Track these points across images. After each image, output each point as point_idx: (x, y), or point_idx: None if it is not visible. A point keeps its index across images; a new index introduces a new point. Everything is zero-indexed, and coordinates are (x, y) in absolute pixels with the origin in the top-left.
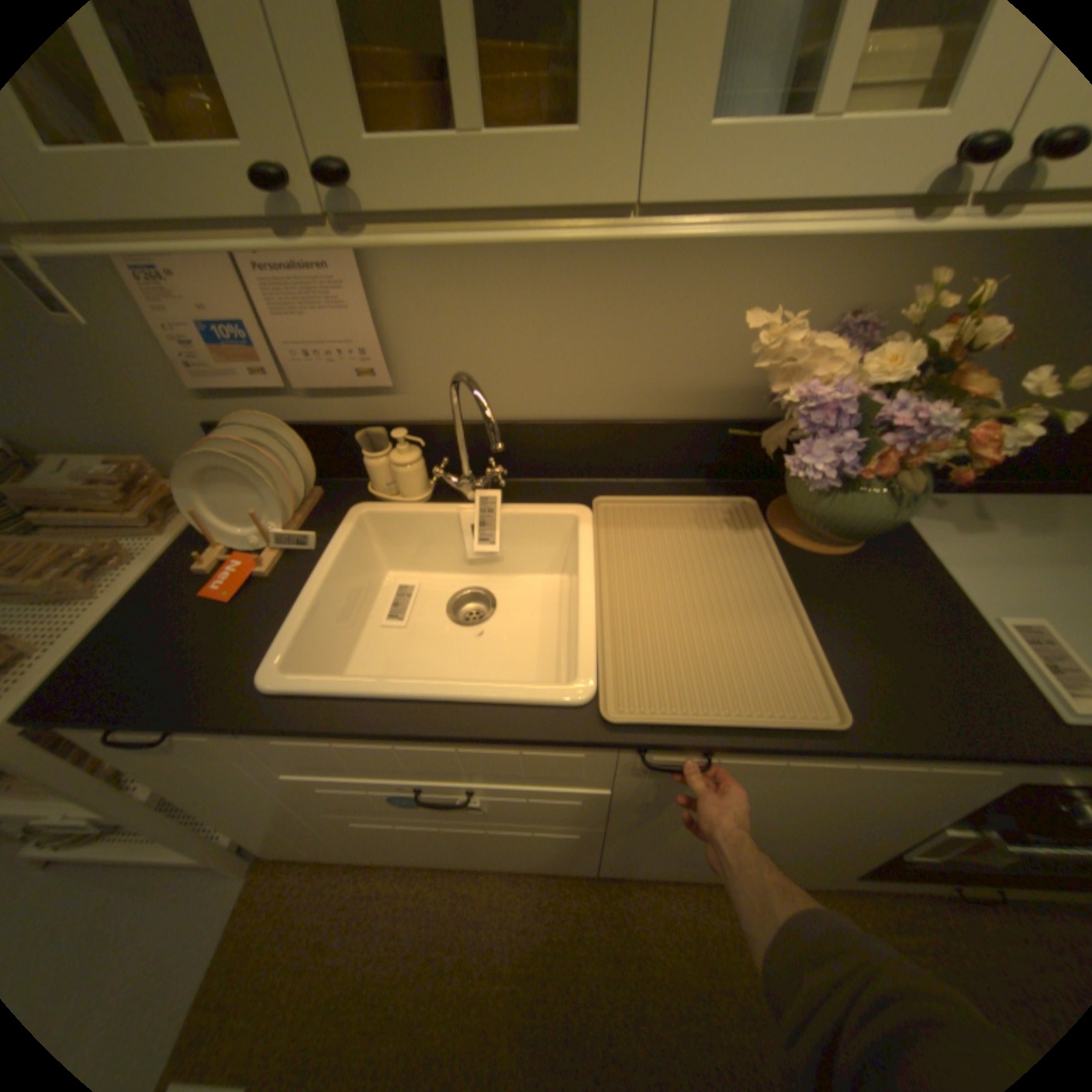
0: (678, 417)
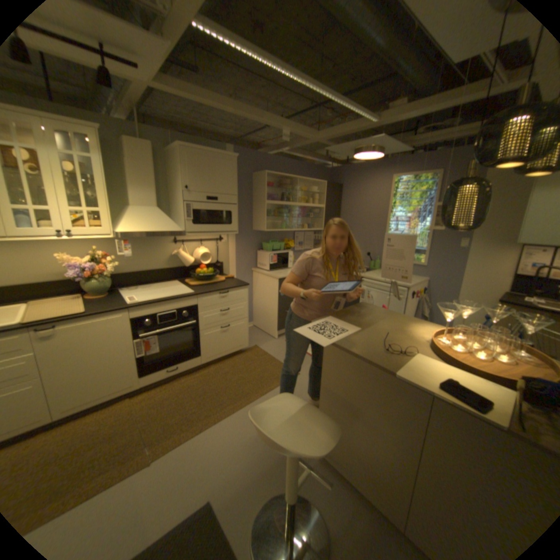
0: (54, 280)
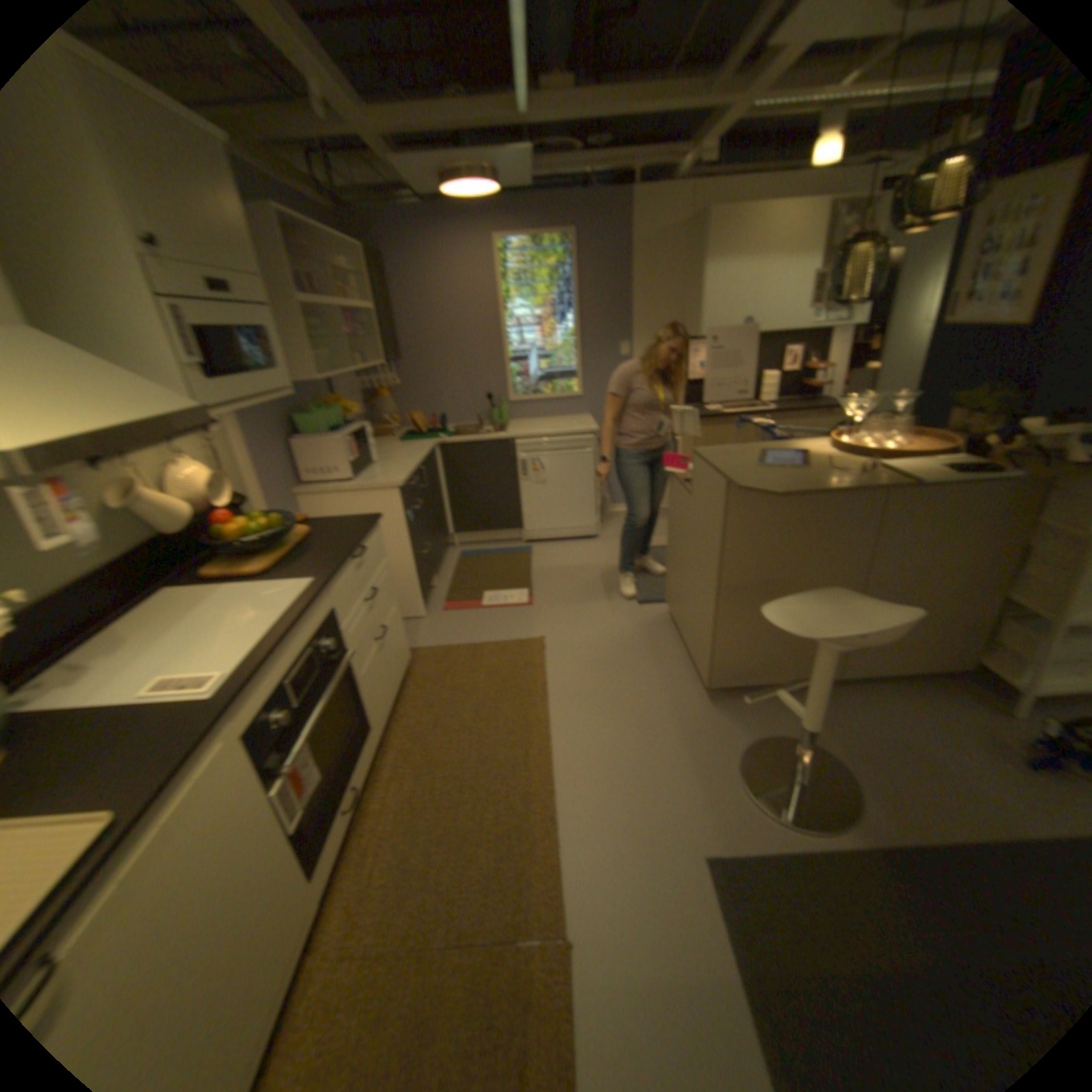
0: None
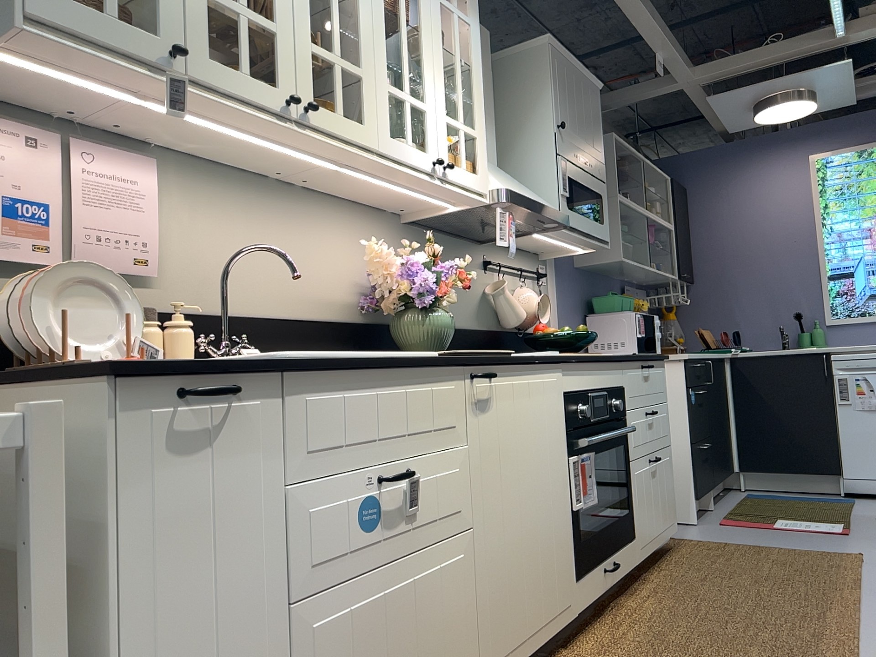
0: (323, 319)
